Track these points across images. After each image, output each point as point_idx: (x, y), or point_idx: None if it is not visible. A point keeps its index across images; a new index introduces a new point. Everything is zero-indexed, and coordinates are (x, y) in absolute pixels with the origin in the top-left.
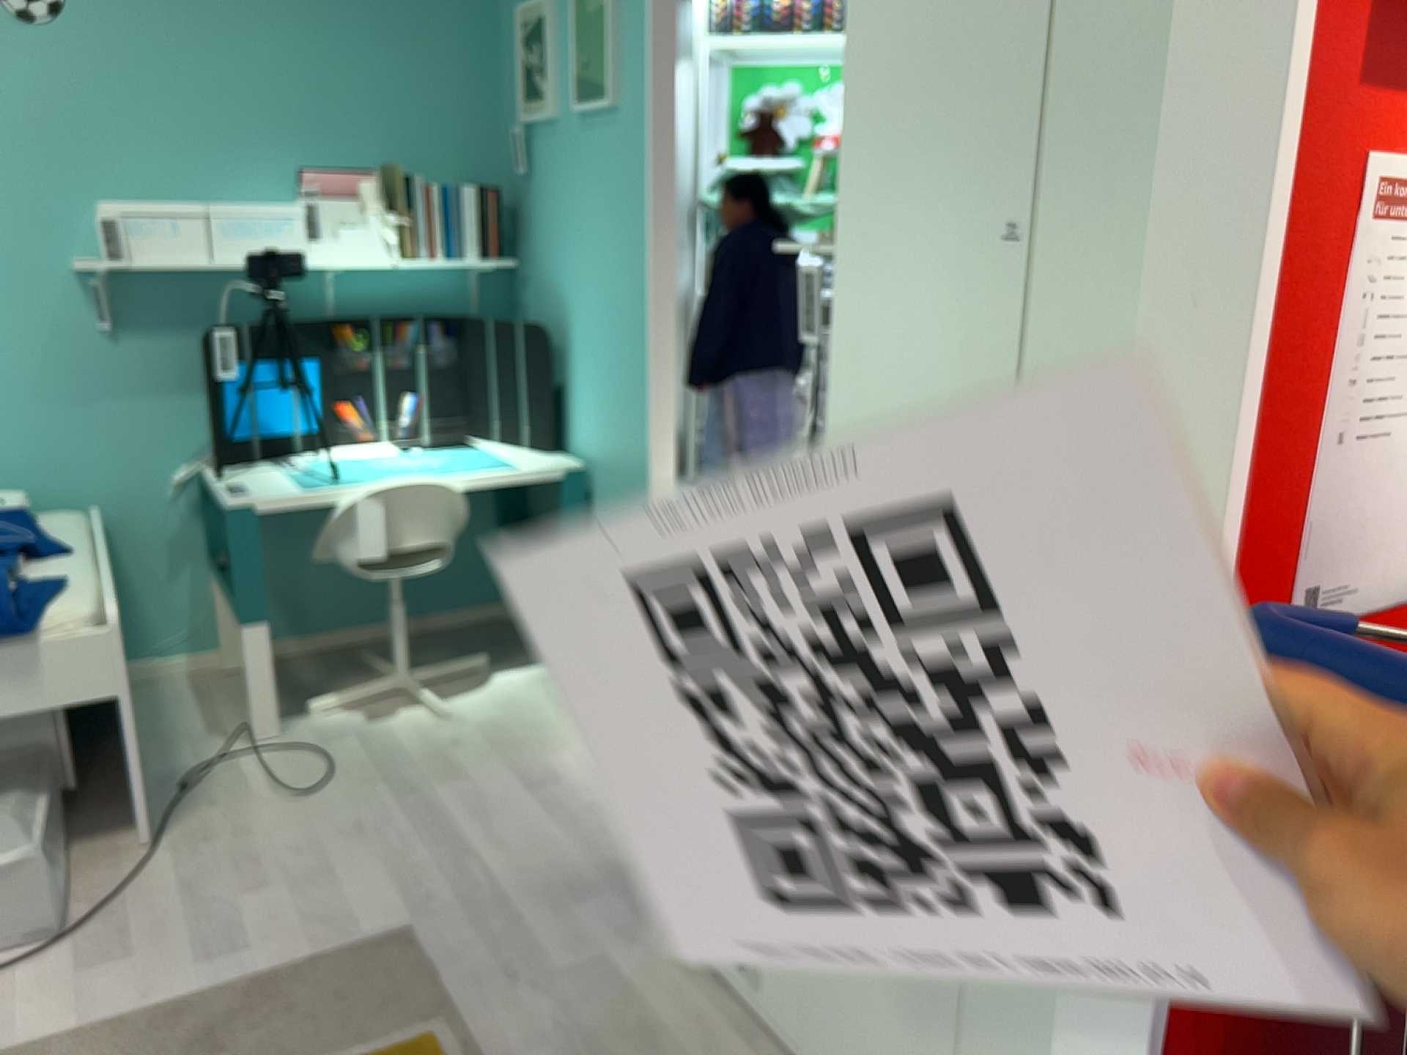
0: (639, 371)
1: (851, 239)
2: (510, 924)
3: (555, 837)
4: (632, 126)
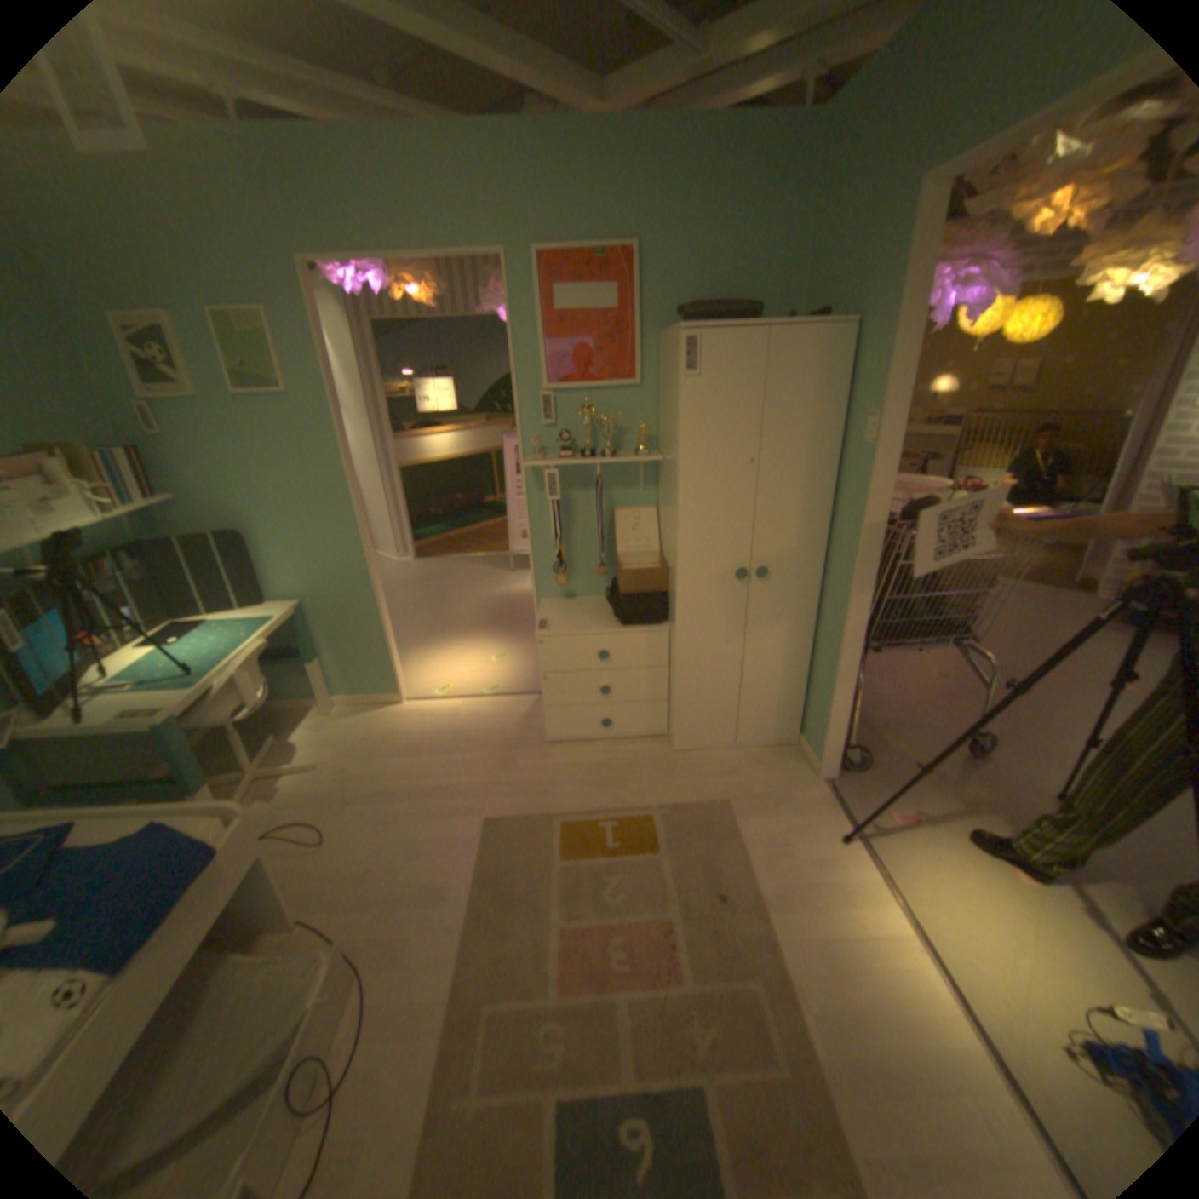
0: (348, 538)
1: (676, 468)
2: (510, 786)
3: (463, 758)
4: (307, 404)
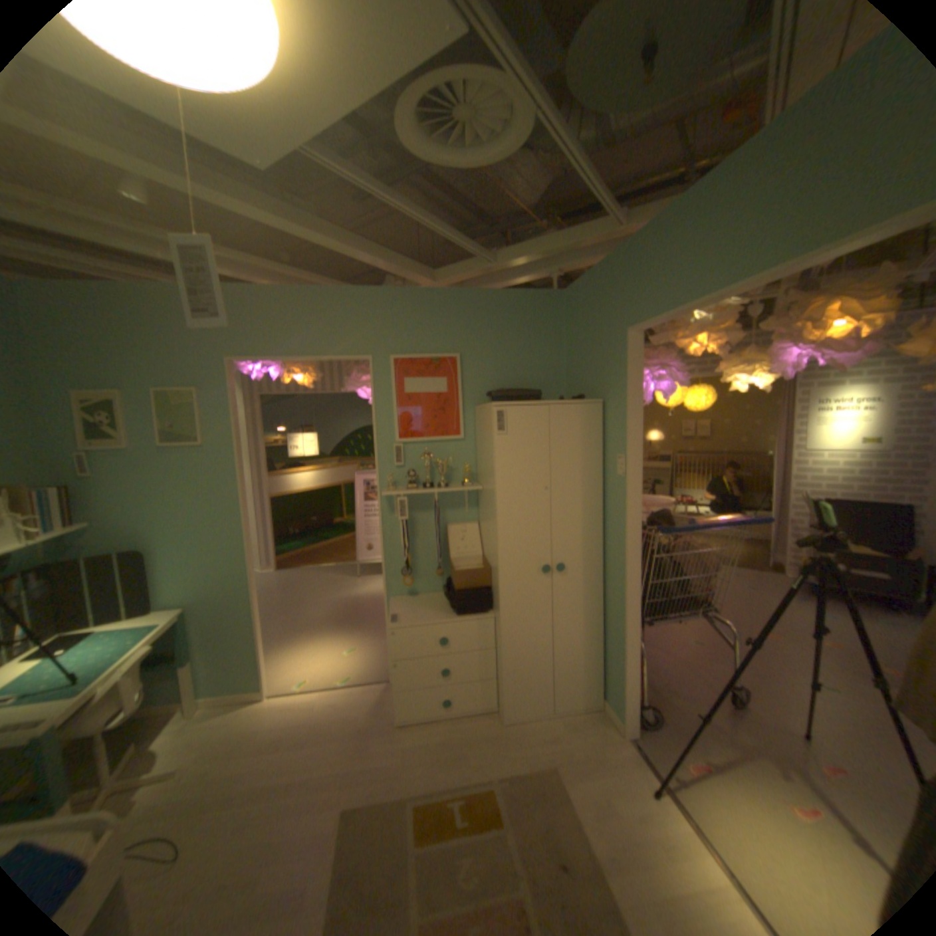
0: (235, 554)
1: (495, 494)
2: (364, 776)
3: (320, 751)
4: (218, 454)
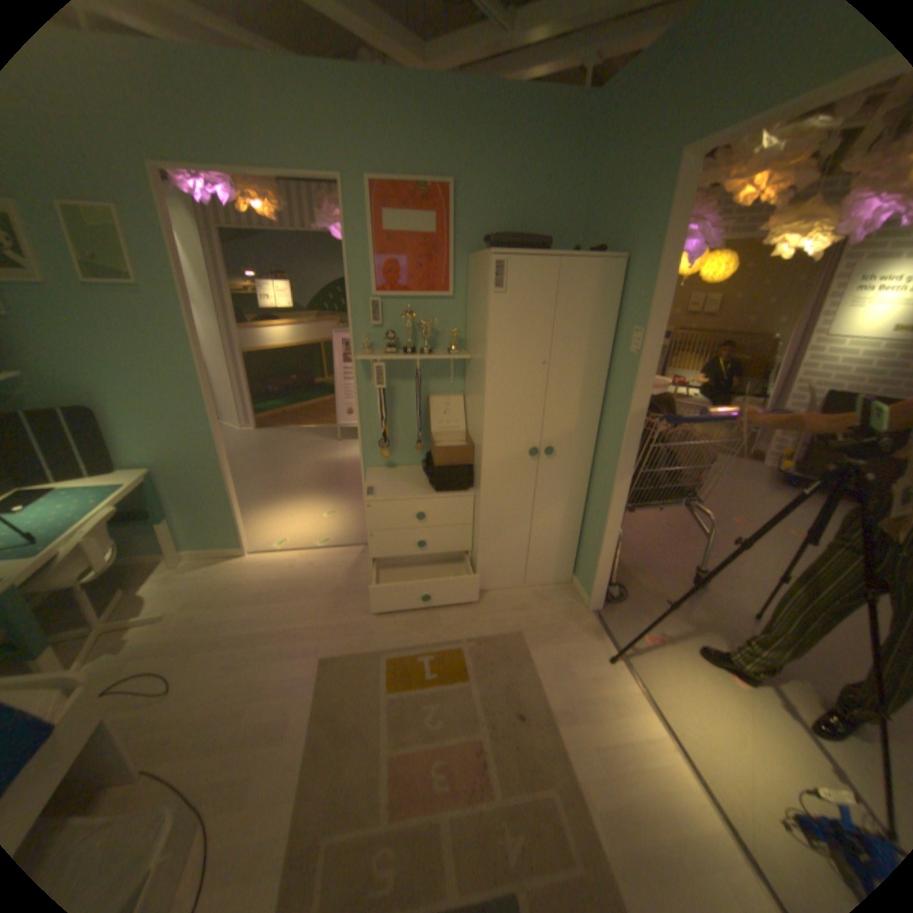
0: (196, 415)
1: (485, 366)
2: (341, 628)
3: (299, 604)
4: (157, 296)
